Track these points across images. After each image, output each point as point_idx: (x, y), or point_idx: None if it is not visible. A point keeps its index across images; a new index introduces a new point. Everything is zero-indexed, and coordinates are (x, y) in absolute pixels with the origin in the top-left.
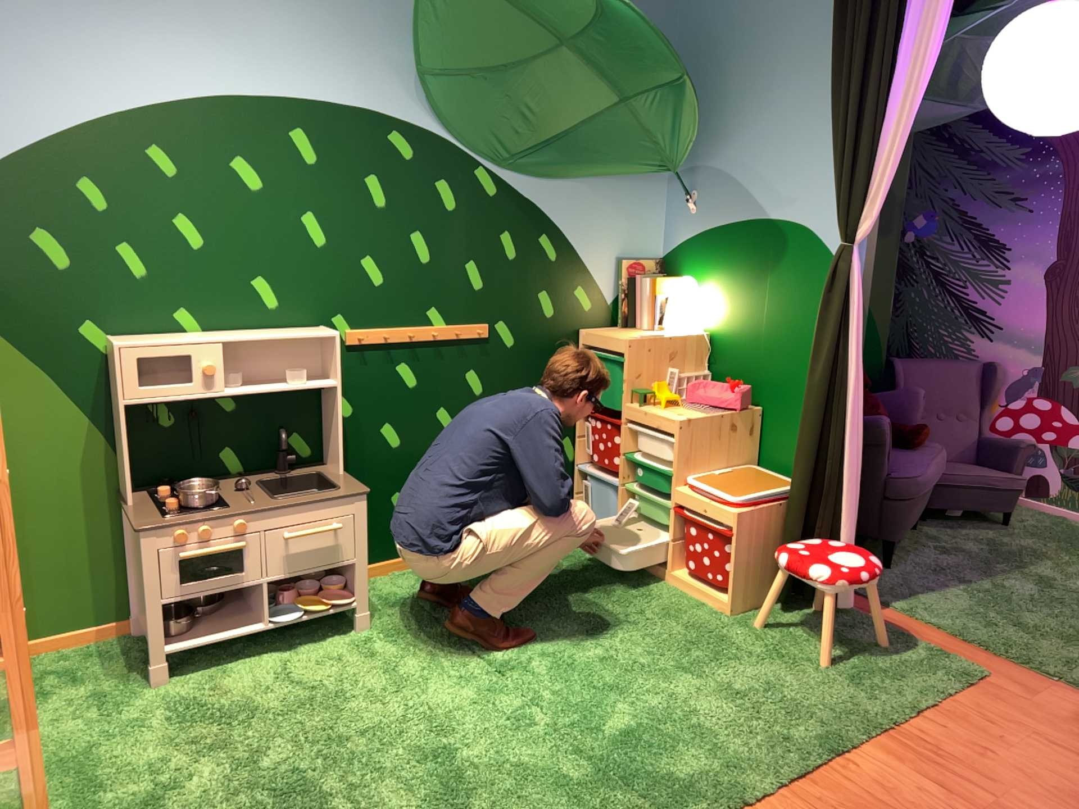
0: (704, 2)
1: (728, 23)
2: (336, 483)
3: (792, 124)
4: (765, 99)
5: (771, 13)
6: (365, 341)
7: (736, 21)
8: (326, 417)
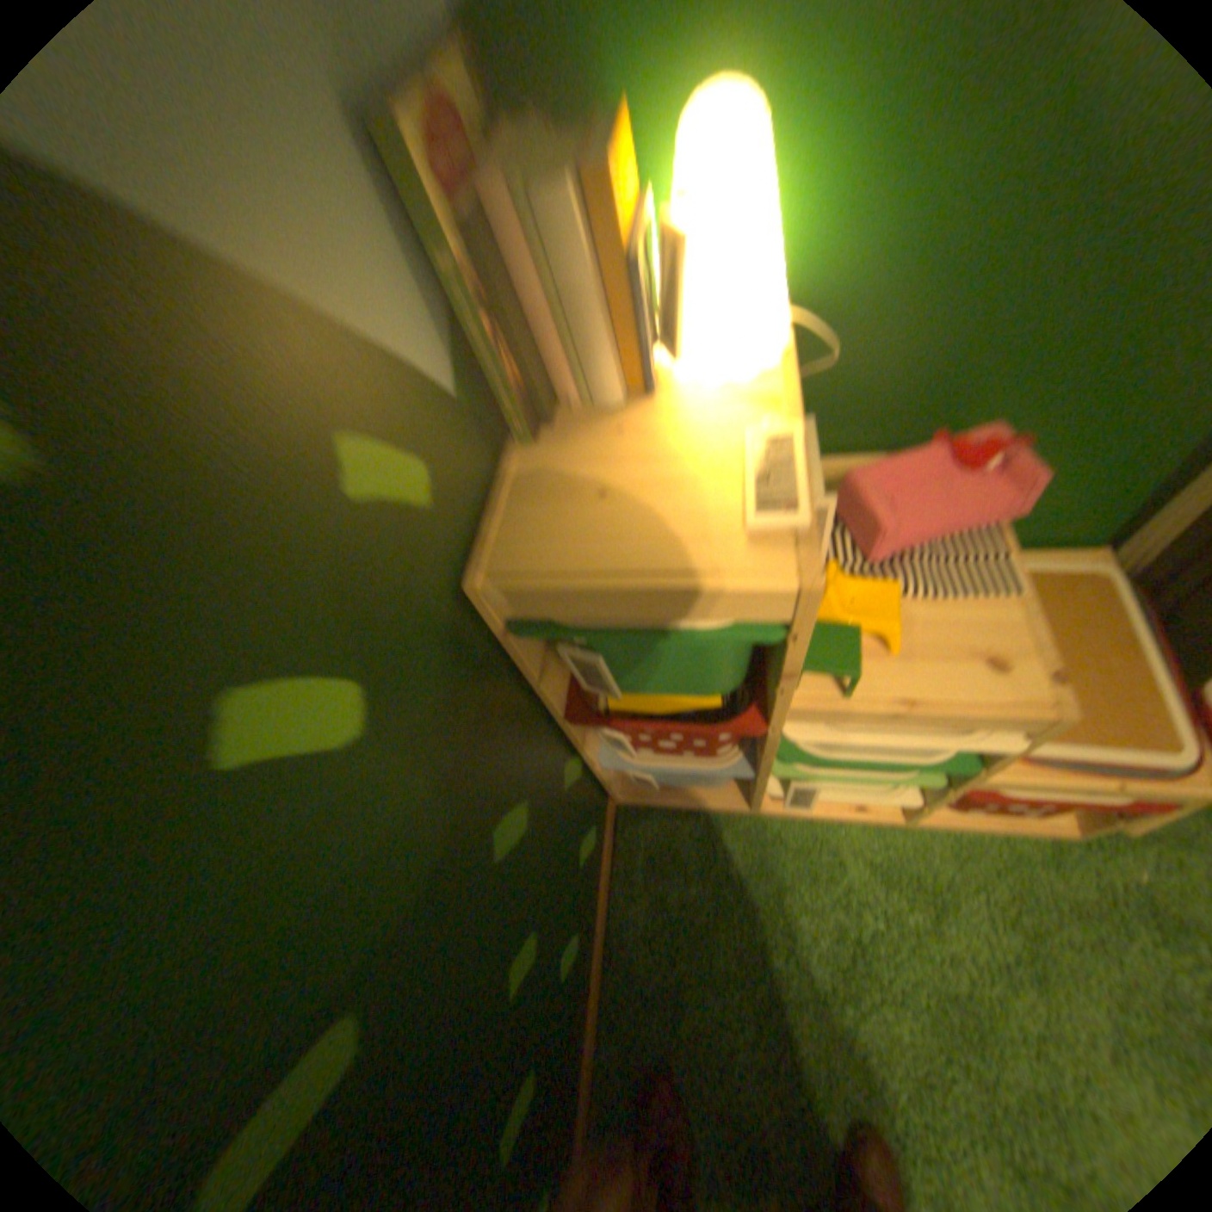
0: None
1: None
2: None
3: None
4: None
5: None
6: None
7: None
8: None
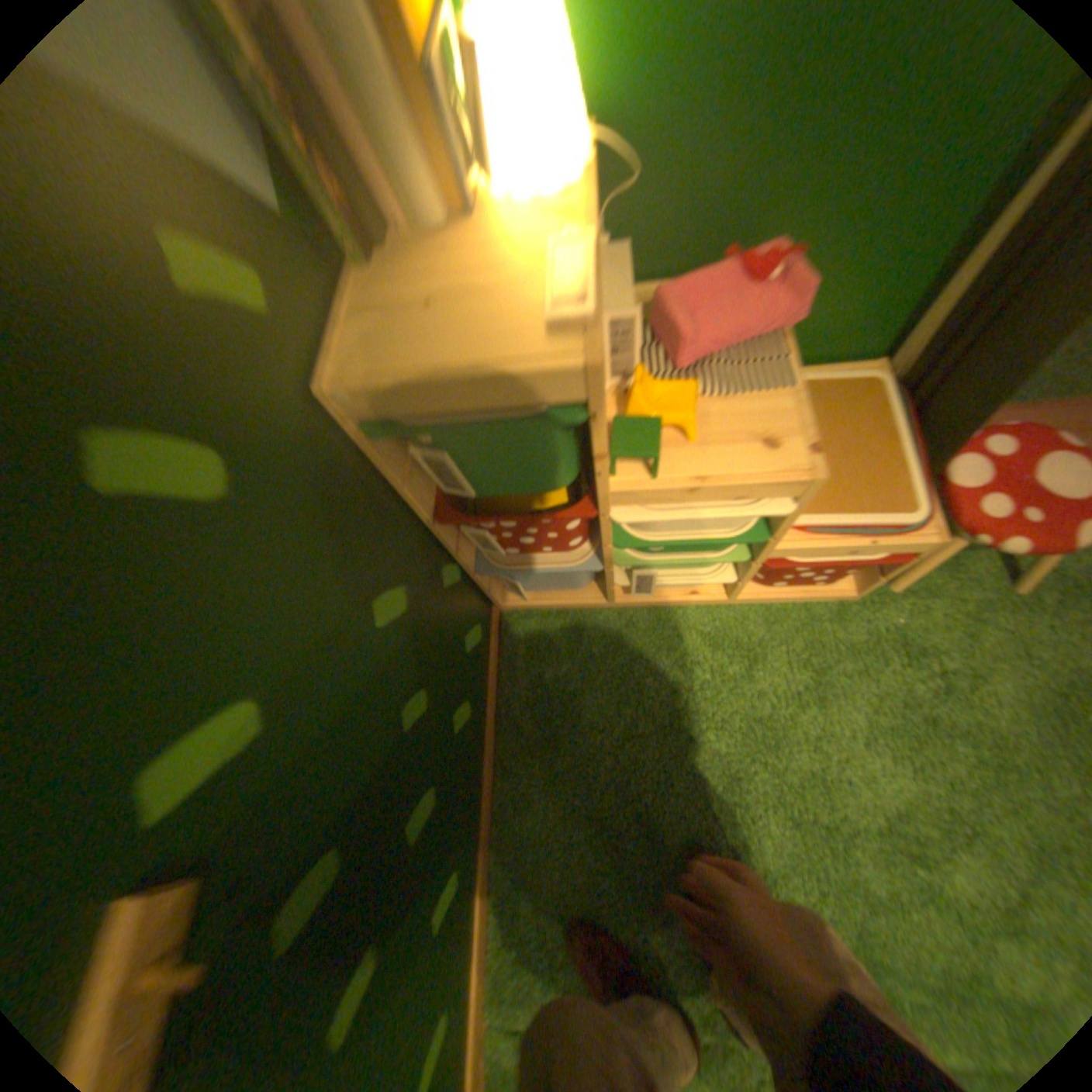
0: None
1: None
2: None
3: None
4: None
5: None
6: None
7: None
8: None
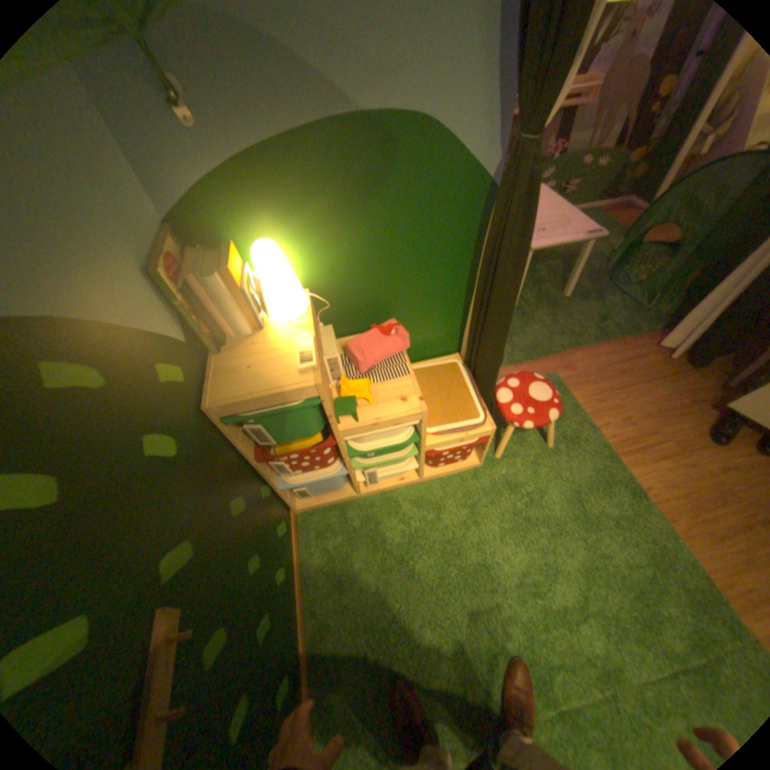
0: None
1: None
2: None
3: None
4: None
5: None
6: None
7: None
8: None
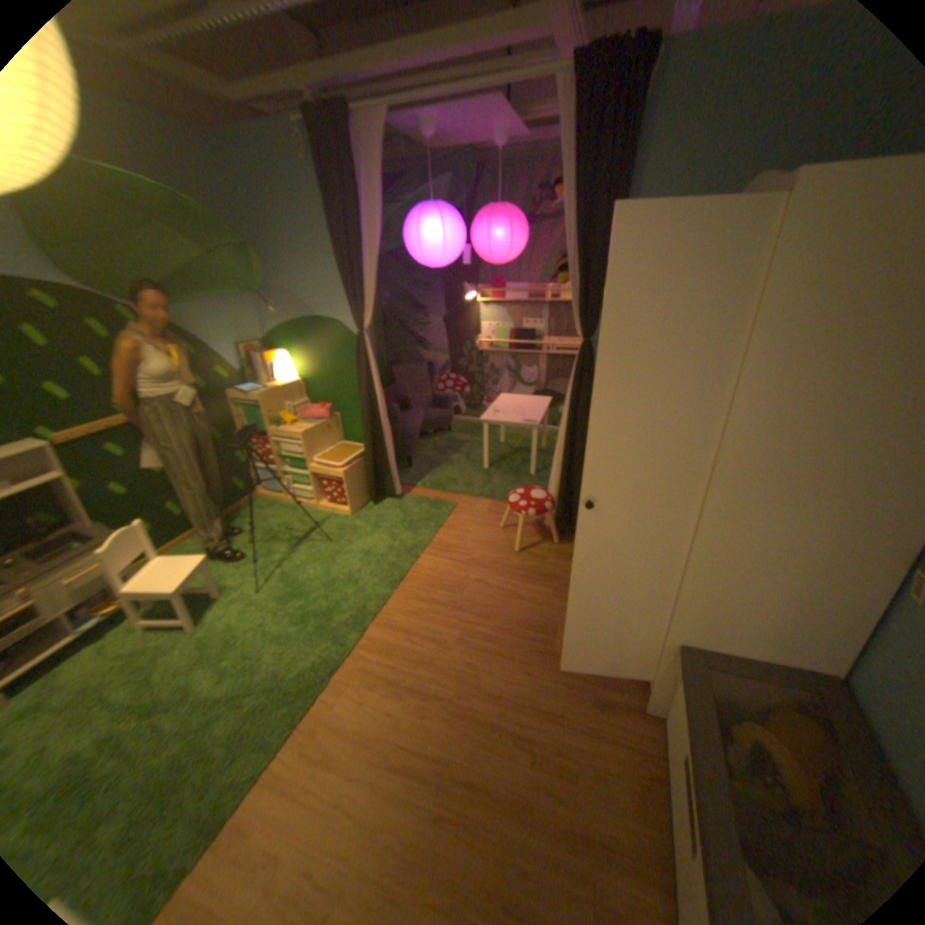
0: (243, 184)
1: (263, 200)
2: (92, 537)
3: (317, 265)
4: (297, 250)
5: (288, 197)
6: (74, 439)
7: (267, 200)
8: (63, 496)
